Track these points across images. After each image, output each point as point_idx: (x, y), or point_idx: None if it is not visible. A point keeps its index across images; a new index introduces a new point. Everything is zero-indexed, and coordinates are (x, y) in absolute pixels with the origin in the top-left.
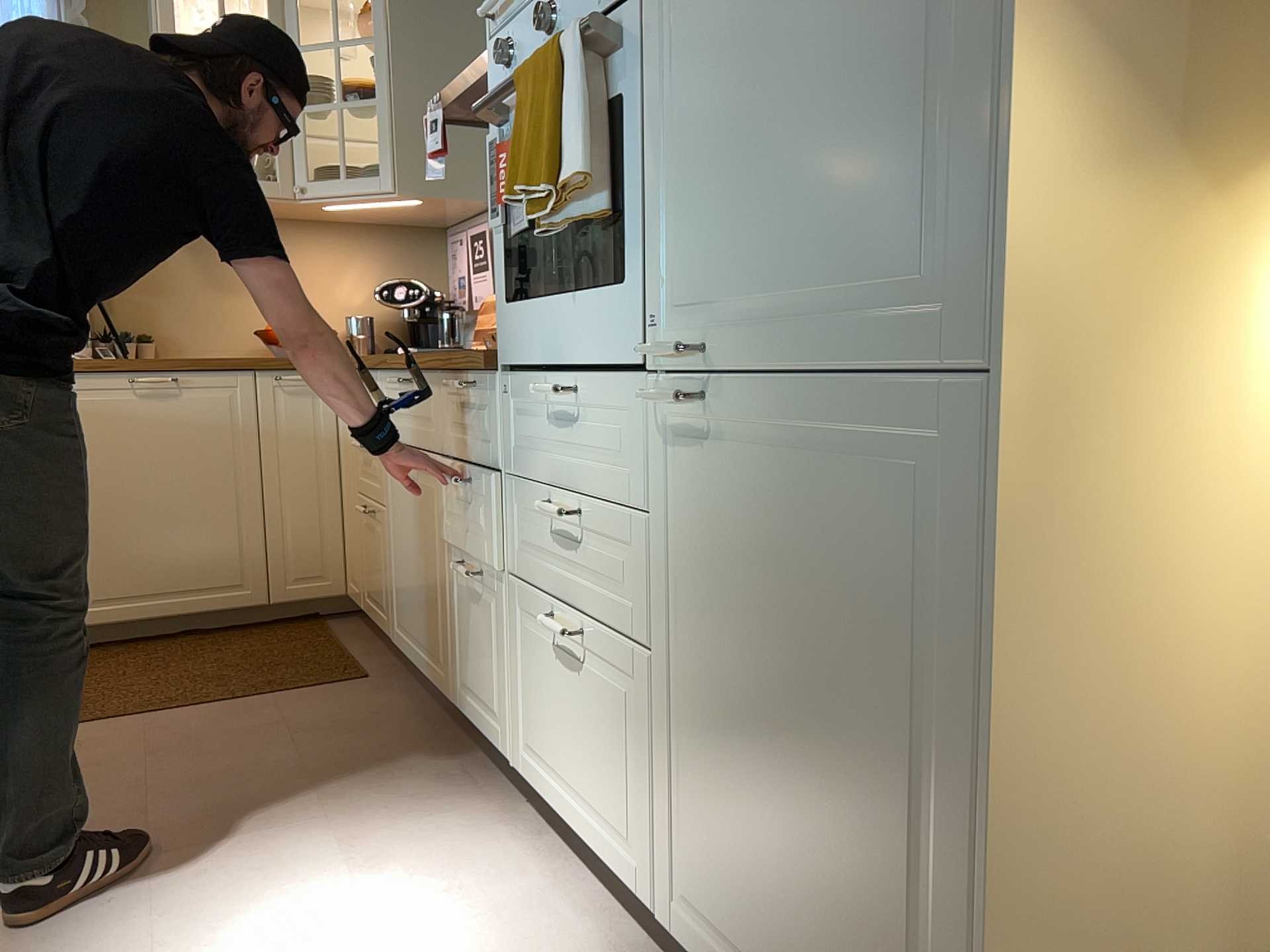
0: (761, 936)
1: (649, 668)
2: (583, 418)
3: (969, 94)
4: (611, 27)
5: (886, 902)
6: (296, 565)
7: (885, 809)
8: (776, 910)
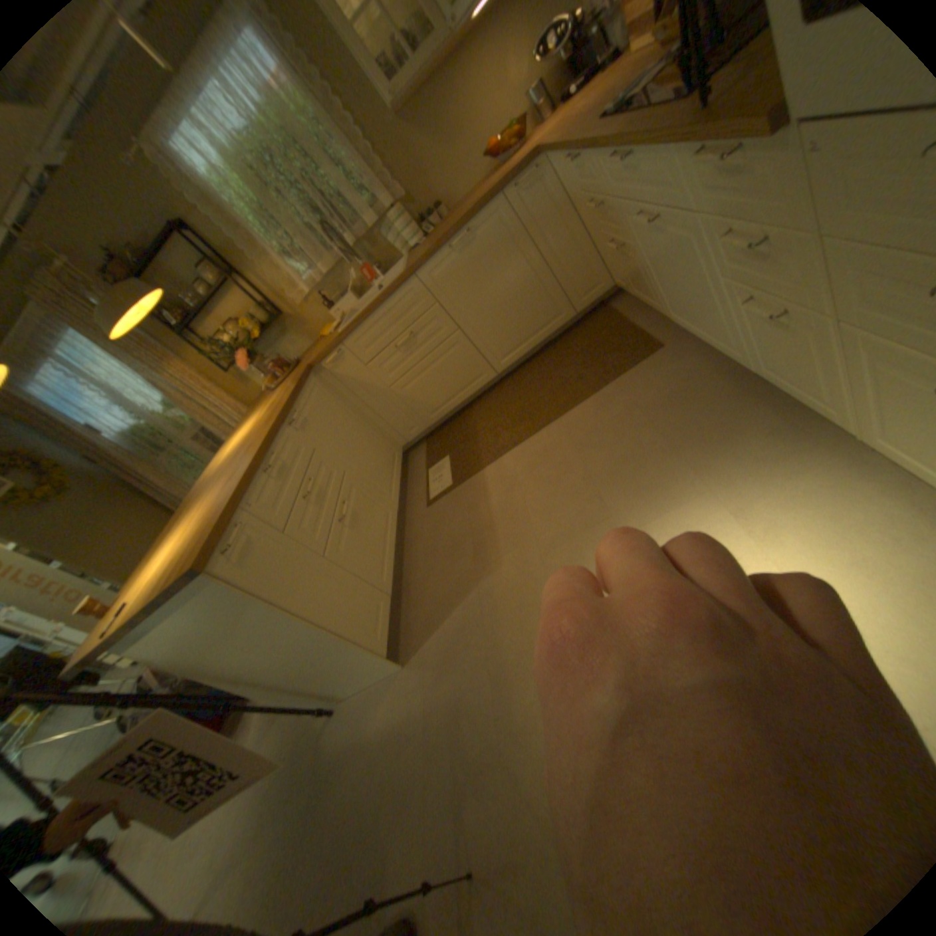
0: None
1: None
2: None
3: None
4: None
5: None
6: (582, 284)
7: None
8: None
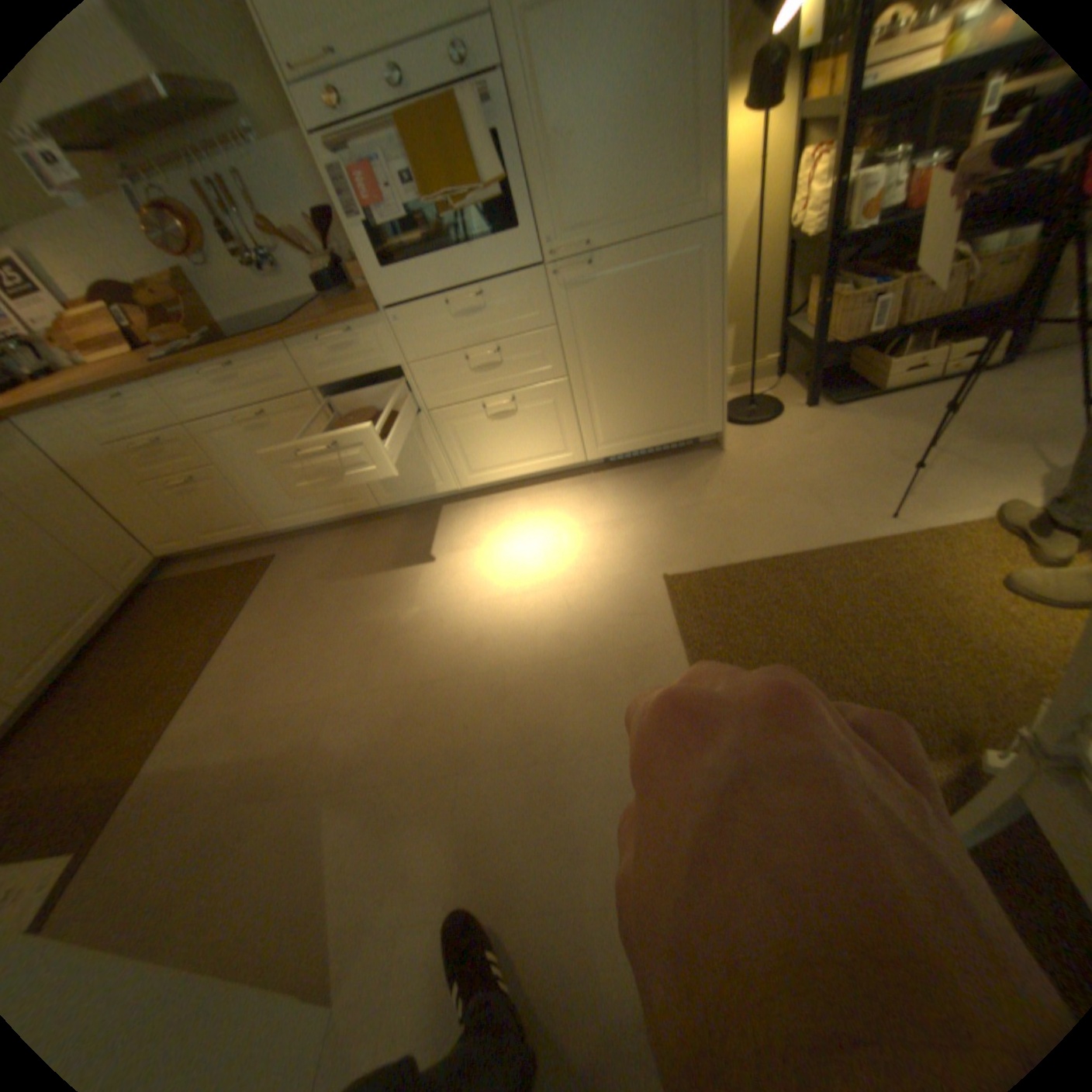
0: (638, 422)
1: (561, 382)
2: (484, 304)
3: (700, 125)
4: (488, 89)
5: (686, 375)
6: (114, 562)
7: (685, 351)
8: (644, 410)
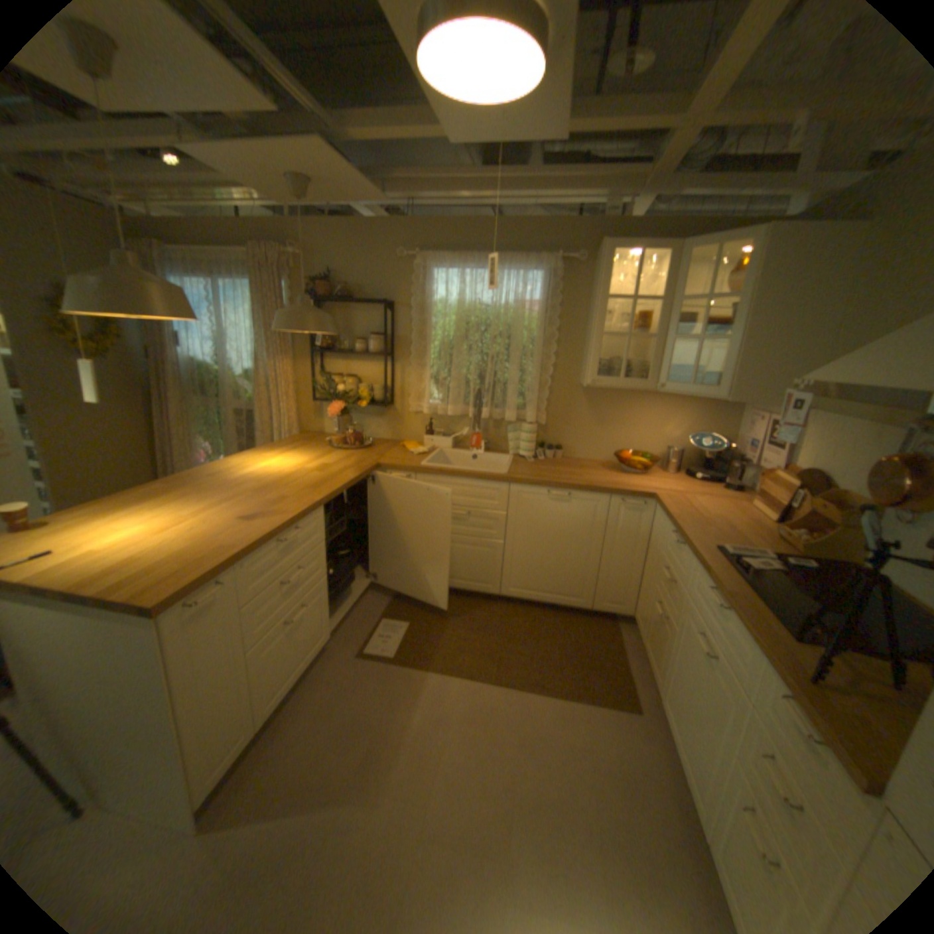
0: None
1: None
2: None
3: None
4: None
5: None
6: (611, 596)
7: None
8: None
